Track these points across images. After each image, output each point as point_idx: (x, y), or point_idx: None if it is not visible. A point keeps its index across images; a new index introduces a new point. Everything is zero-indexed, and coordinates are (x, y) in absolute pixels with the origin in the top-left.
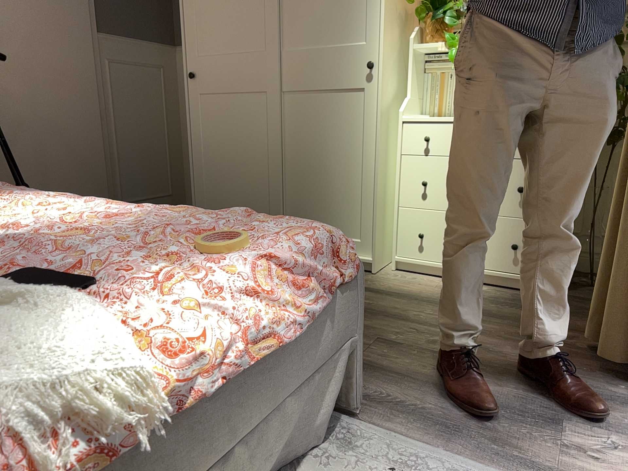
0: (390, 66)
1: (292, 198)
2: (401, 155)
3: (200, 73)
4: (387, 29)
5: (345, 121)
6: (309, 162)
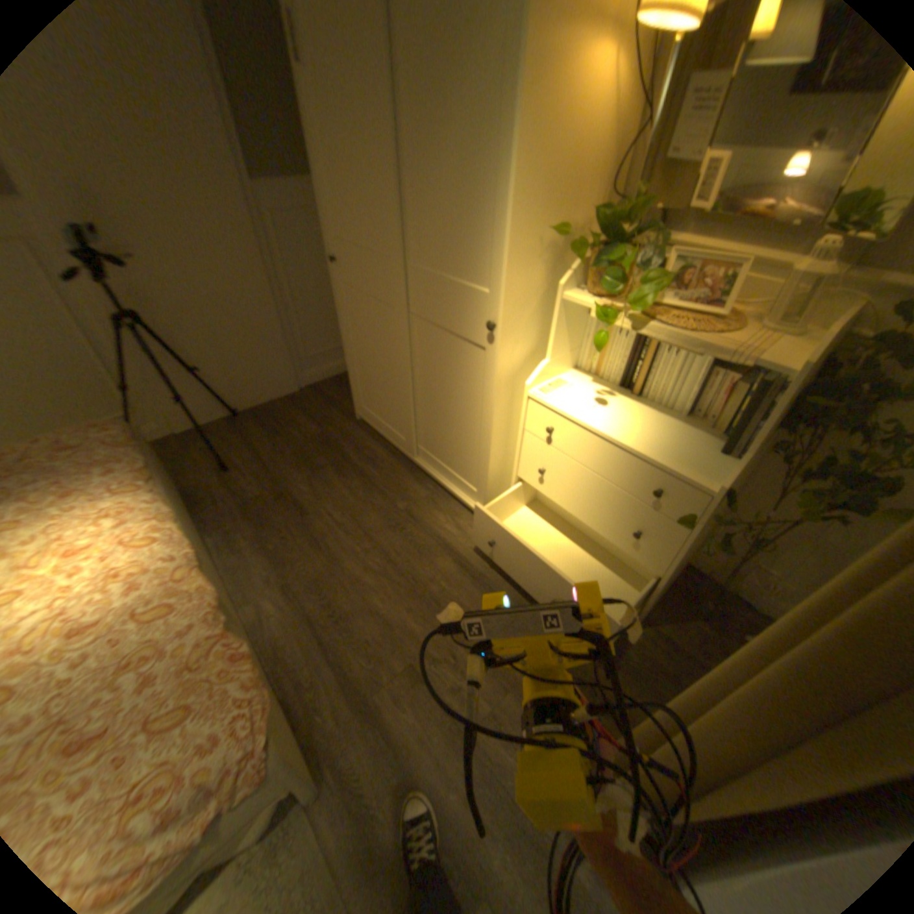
0: (523, 322)
1: (423, 422)
2: (523, 428)
3: (337, 257)
4: (518, 278)
5: (466, 374)
6: (435, 396)
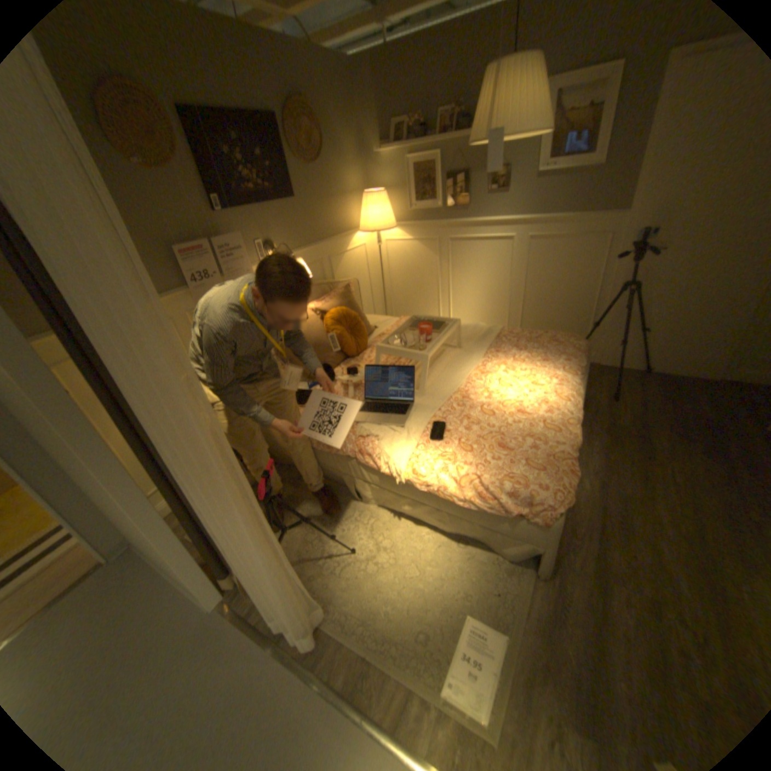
0: None
1: None
2: None
3: None
4: None
5: None
6: None
